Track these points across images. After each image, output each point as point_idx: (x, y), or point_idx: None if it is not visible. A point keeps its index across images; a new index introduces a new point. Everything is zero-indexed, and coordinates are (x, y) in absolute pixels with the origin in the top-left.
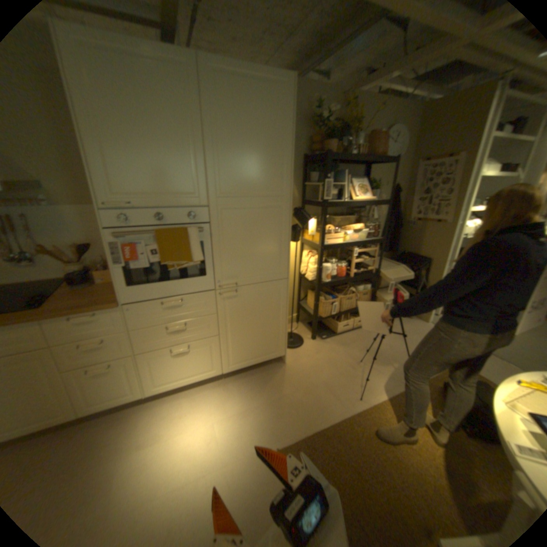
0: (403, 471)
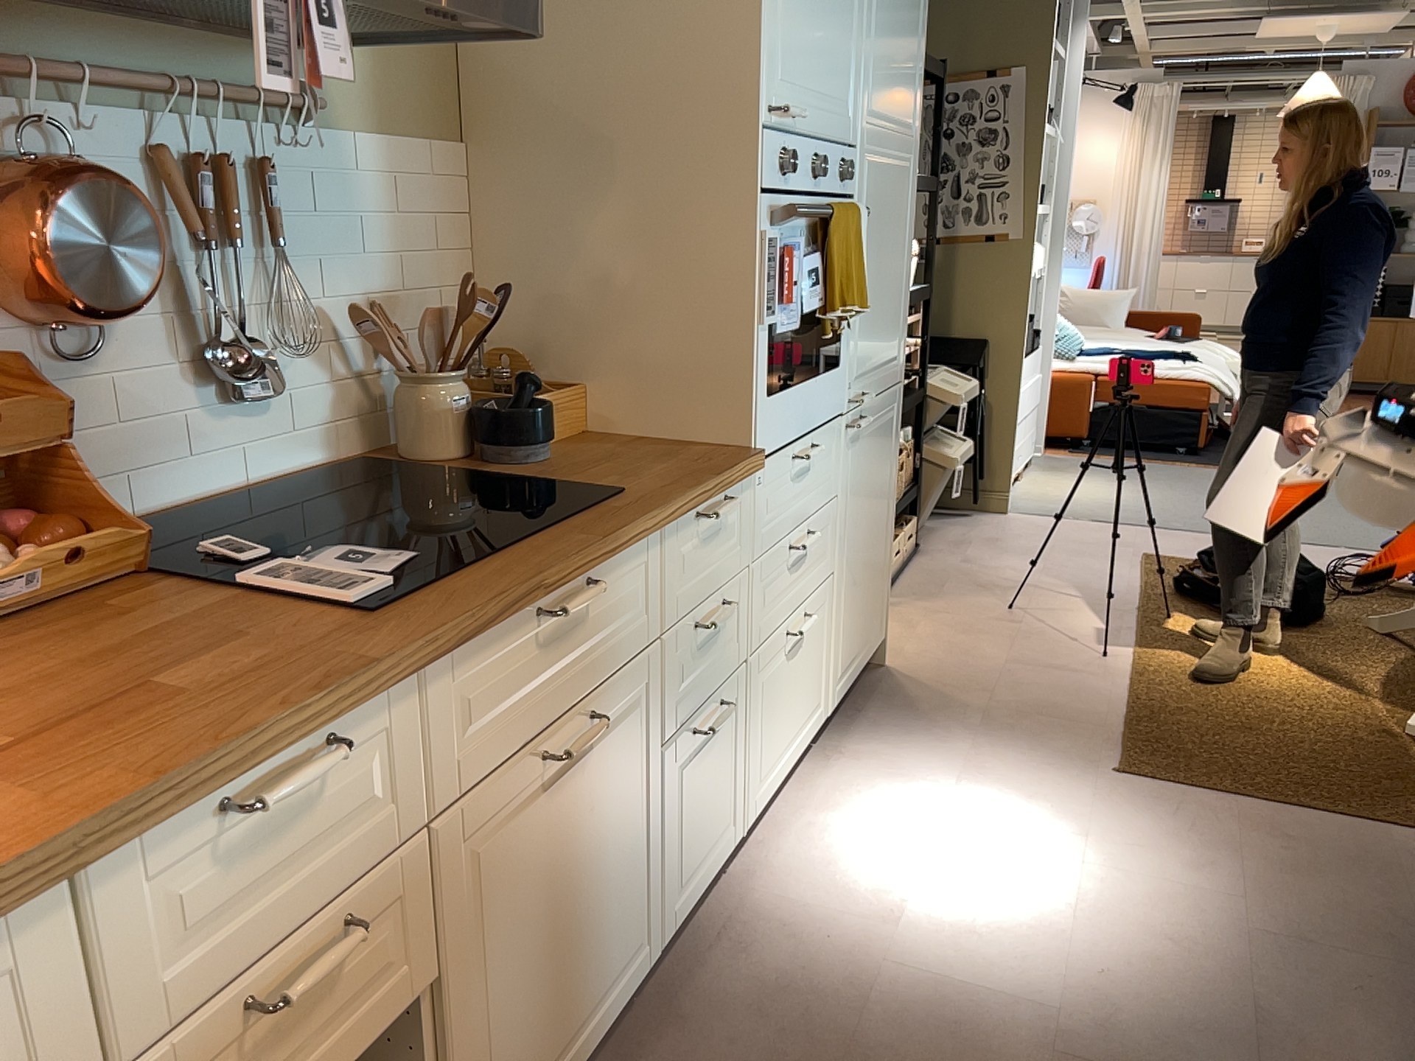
0: (1278, 698)
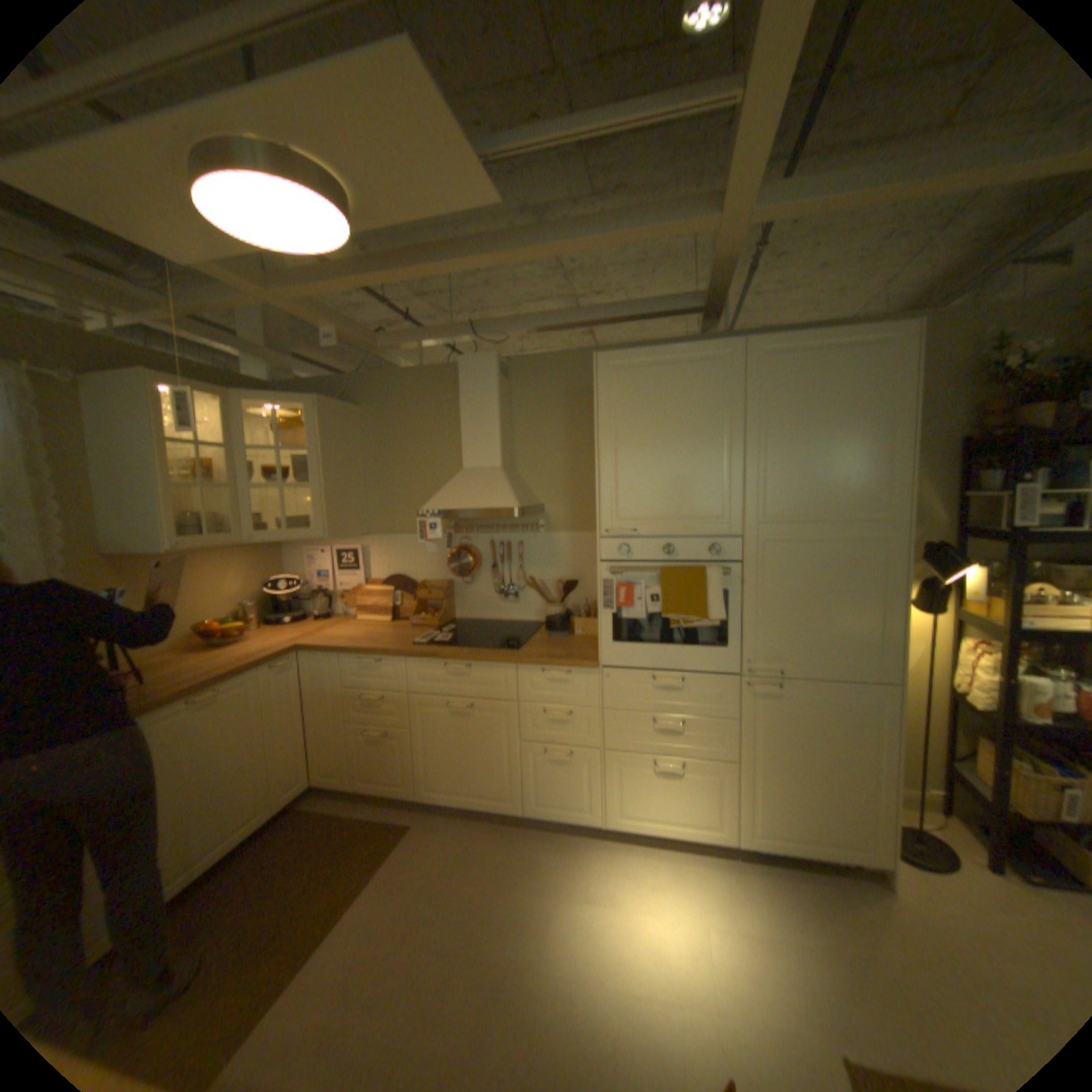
0: None
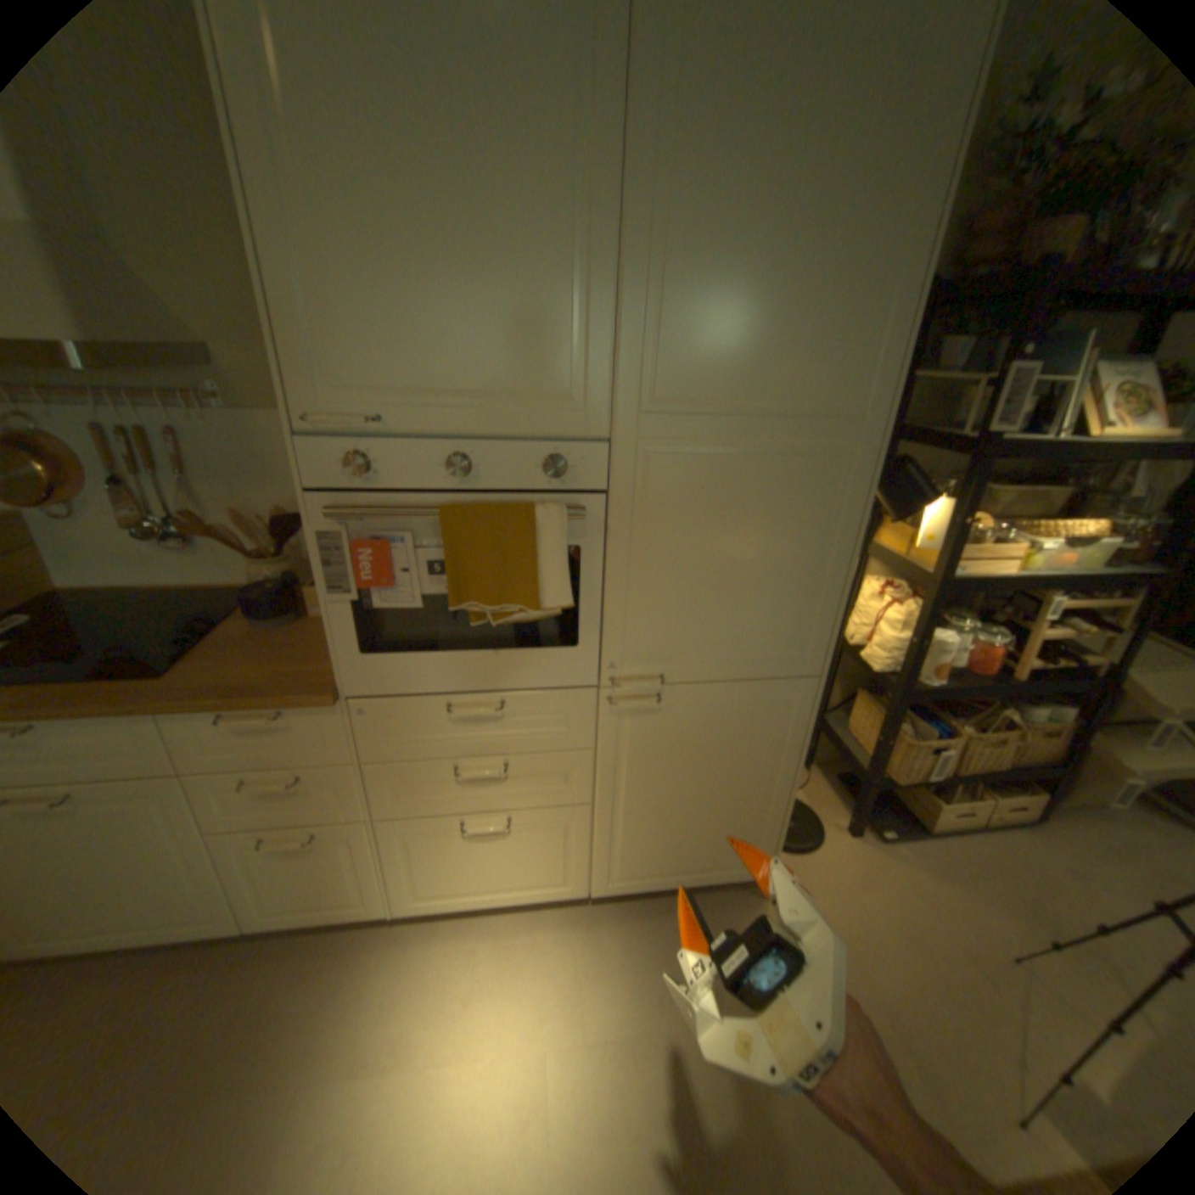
0: None
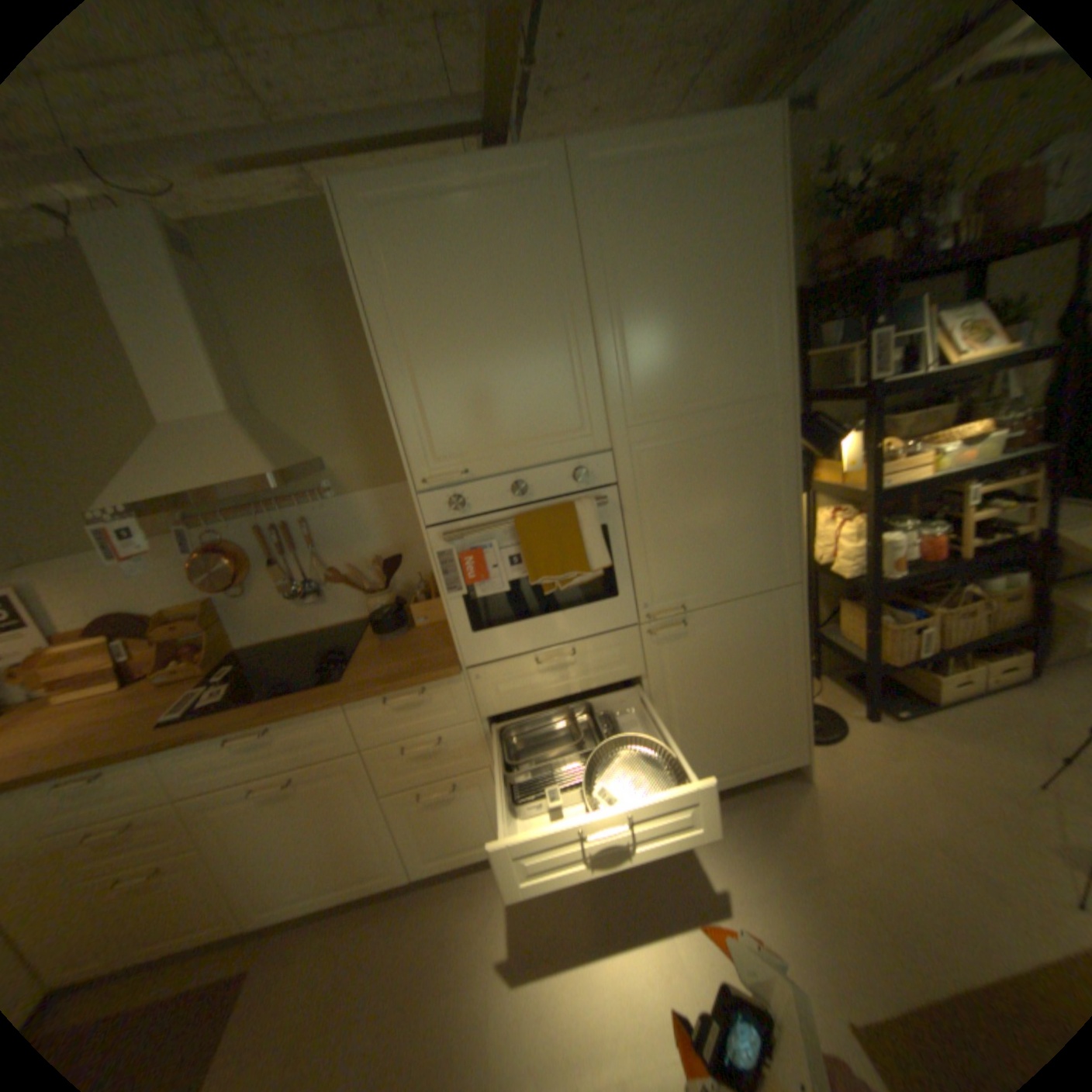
0: None
